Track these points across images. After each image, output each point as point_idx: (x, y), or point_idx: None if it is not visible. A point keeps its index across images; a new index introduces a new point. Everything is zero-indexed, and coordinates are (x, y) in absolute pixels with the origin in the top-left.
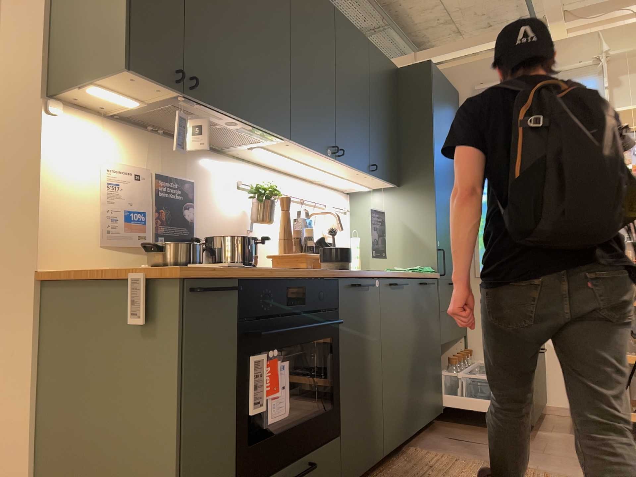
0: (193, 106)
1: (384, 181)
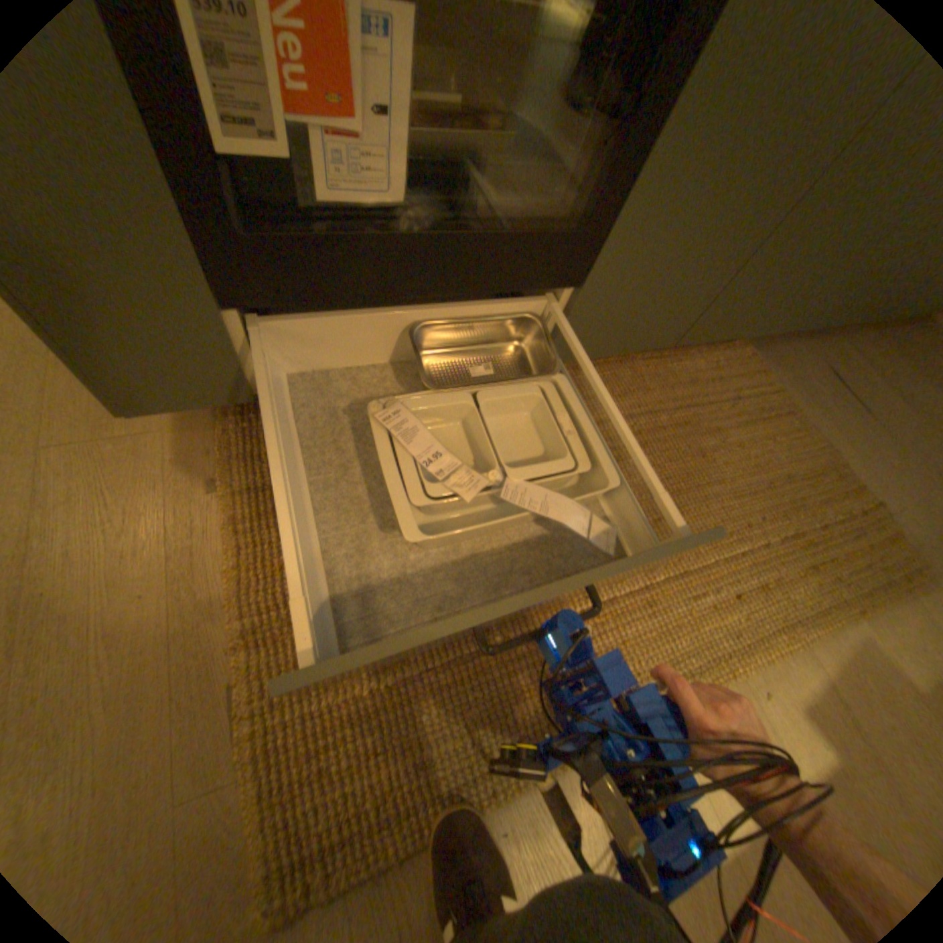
0: None
1: None
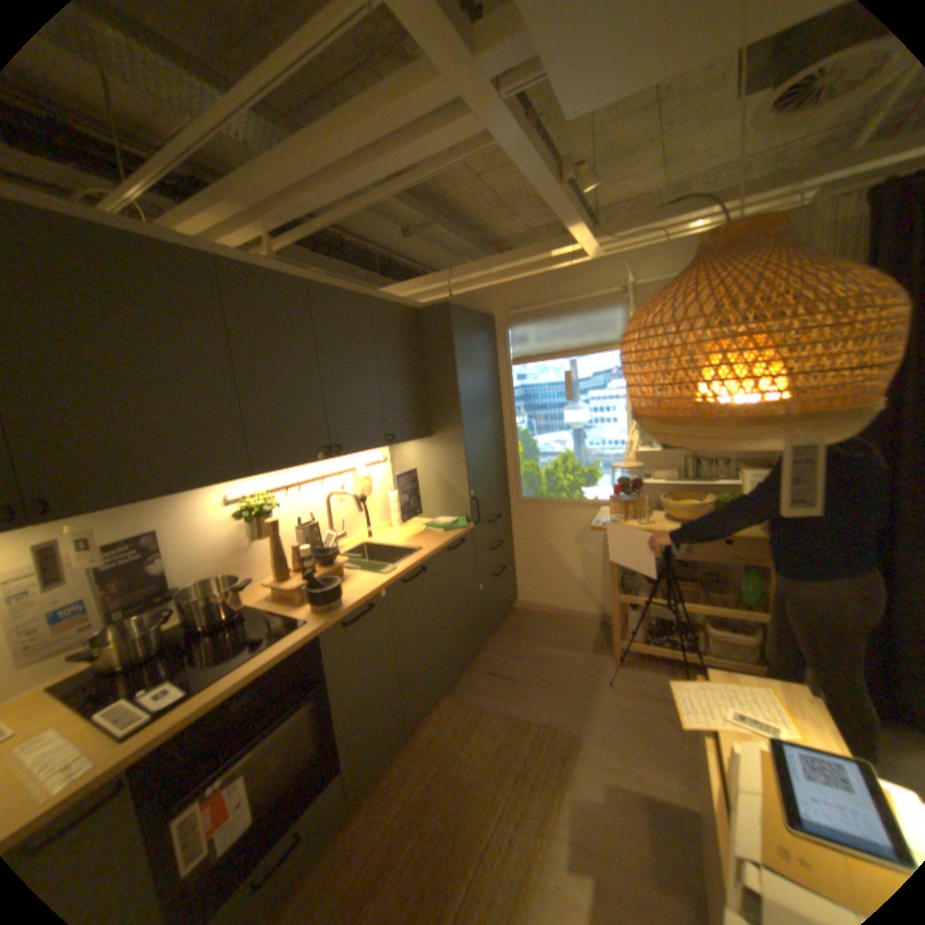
0: (69, 517)
1: (409, 441)
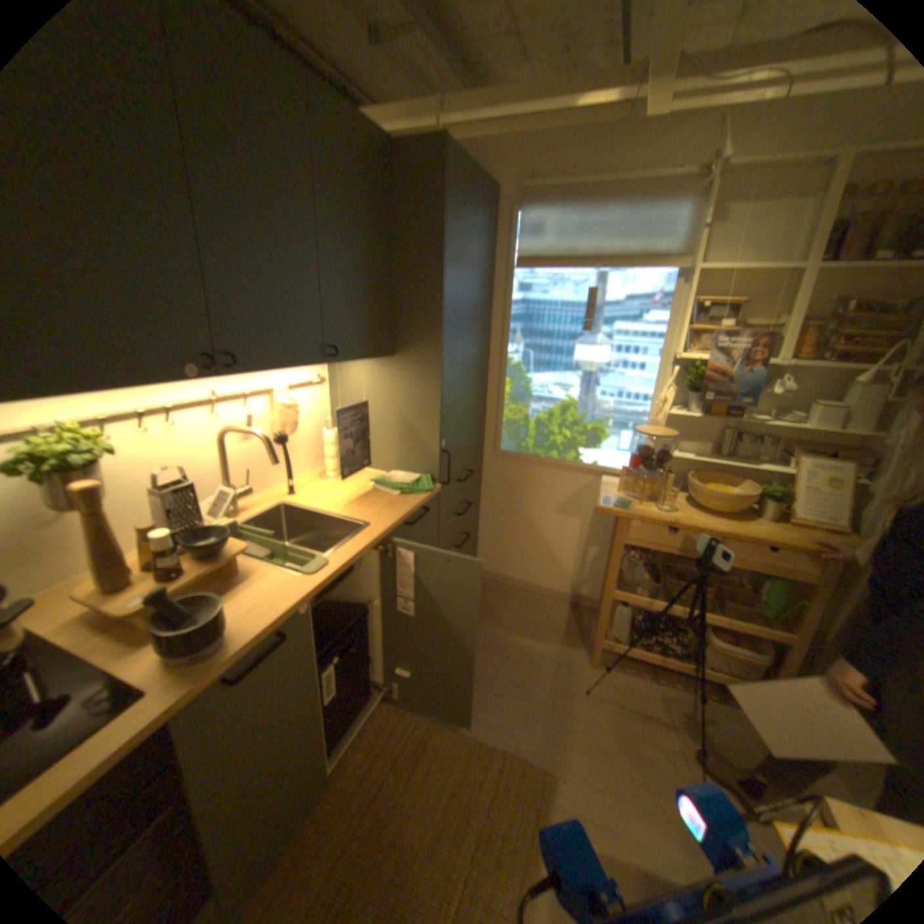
0: None
1: (361, 360)
